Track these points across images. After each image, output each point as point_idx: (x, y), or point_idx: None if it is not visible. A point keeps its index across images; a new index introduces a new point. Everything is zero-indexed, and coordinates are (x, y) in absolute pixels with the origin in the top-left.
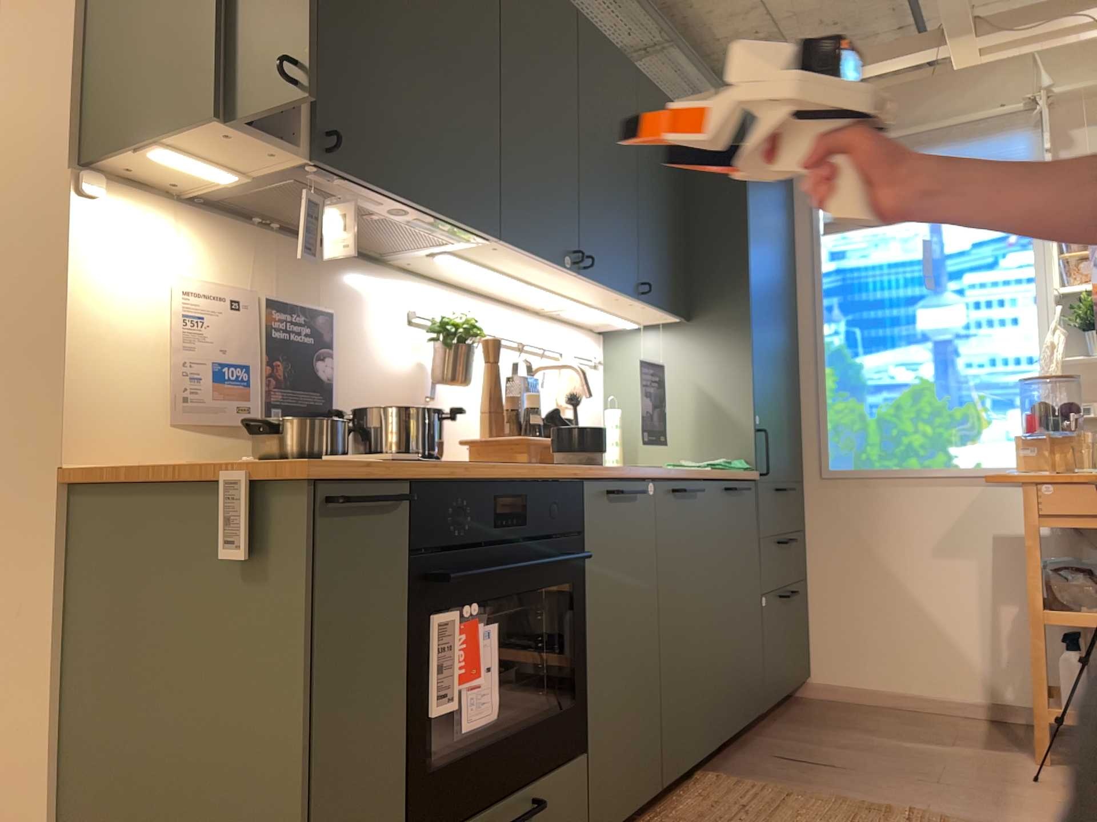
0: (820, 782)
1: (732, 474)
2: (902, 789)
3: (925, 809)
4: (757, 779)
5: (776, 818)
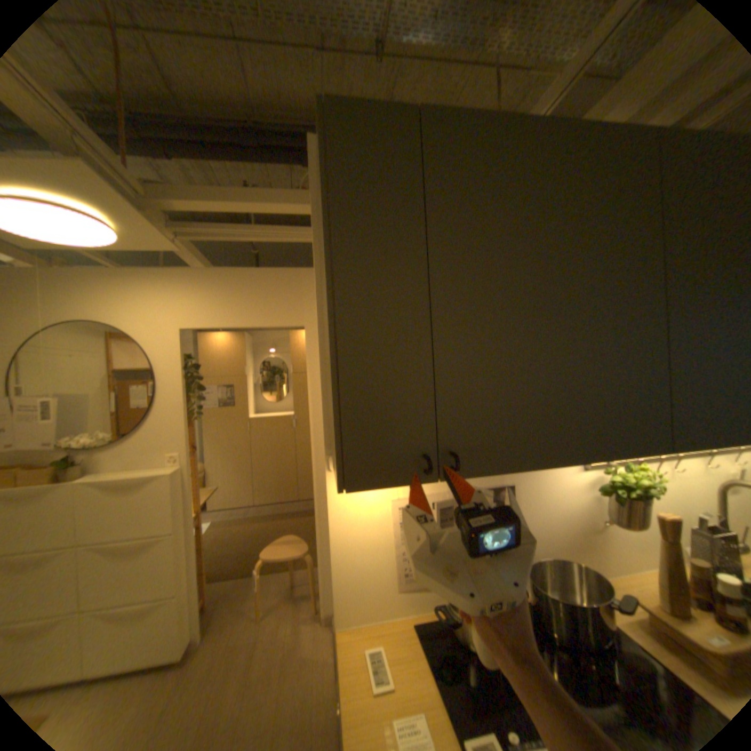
0: None
1: None
2: None
3: None
4: None
5: None
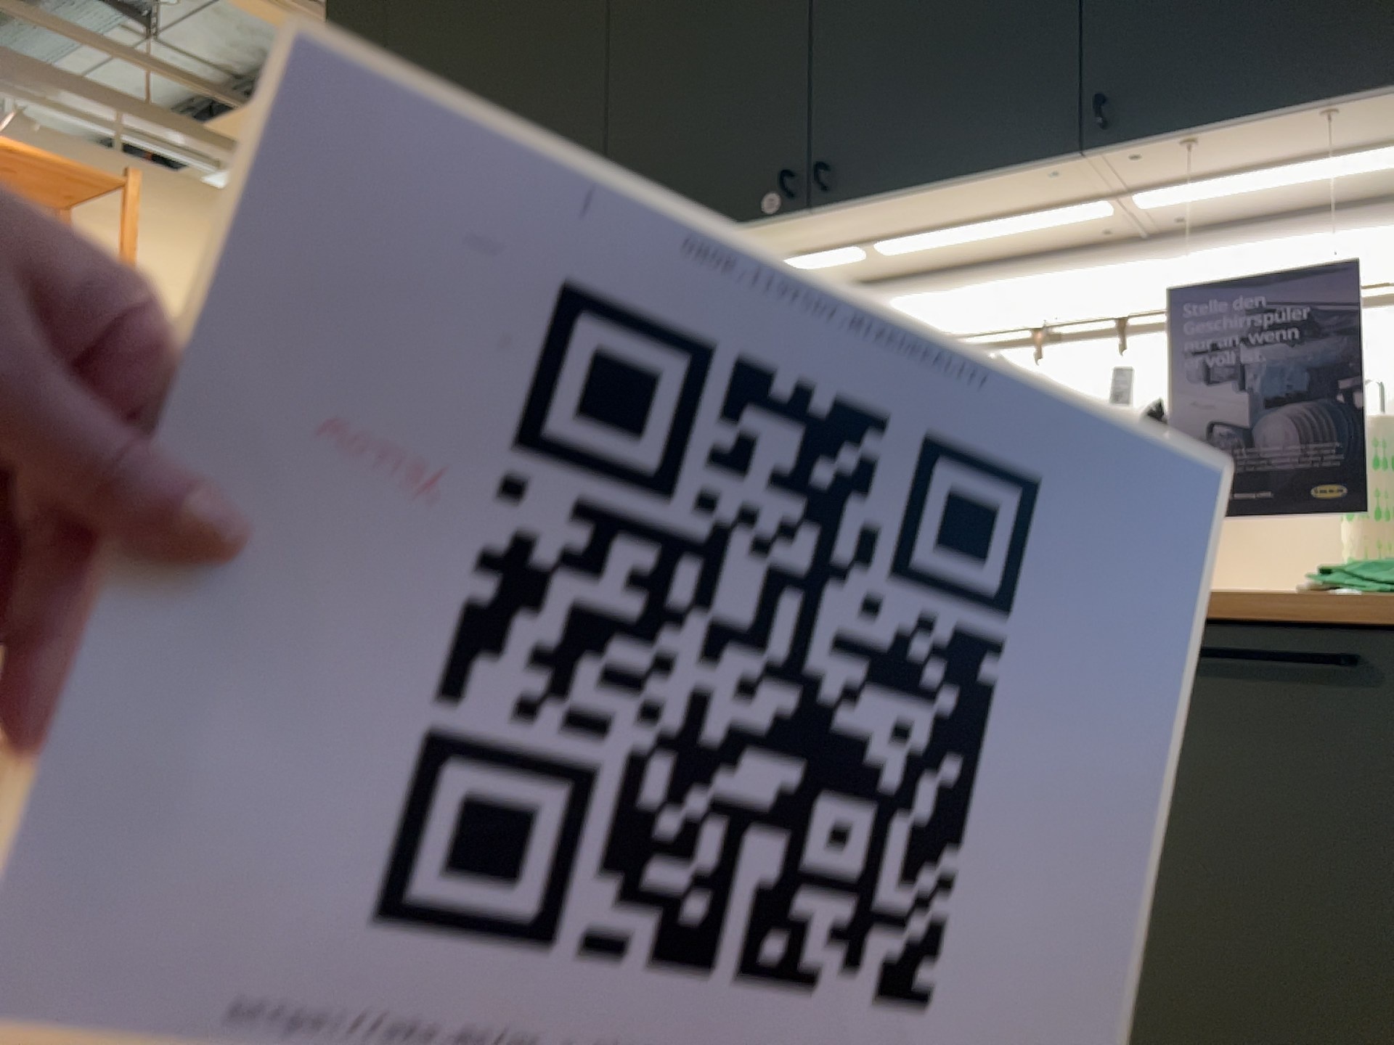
0: None
1: (1285, 606)
2: None
3: None
4: None
5: None
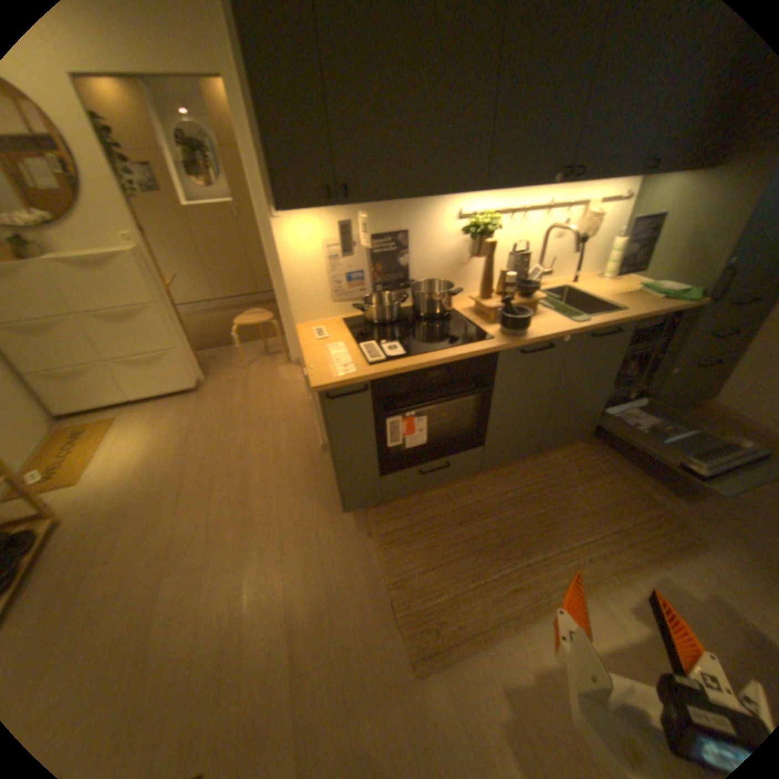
0: (639, 470)
1: (673, 306)
2: (682, 495)
3: (680, 513)
4: (607, 454)
5: (589, 483)
